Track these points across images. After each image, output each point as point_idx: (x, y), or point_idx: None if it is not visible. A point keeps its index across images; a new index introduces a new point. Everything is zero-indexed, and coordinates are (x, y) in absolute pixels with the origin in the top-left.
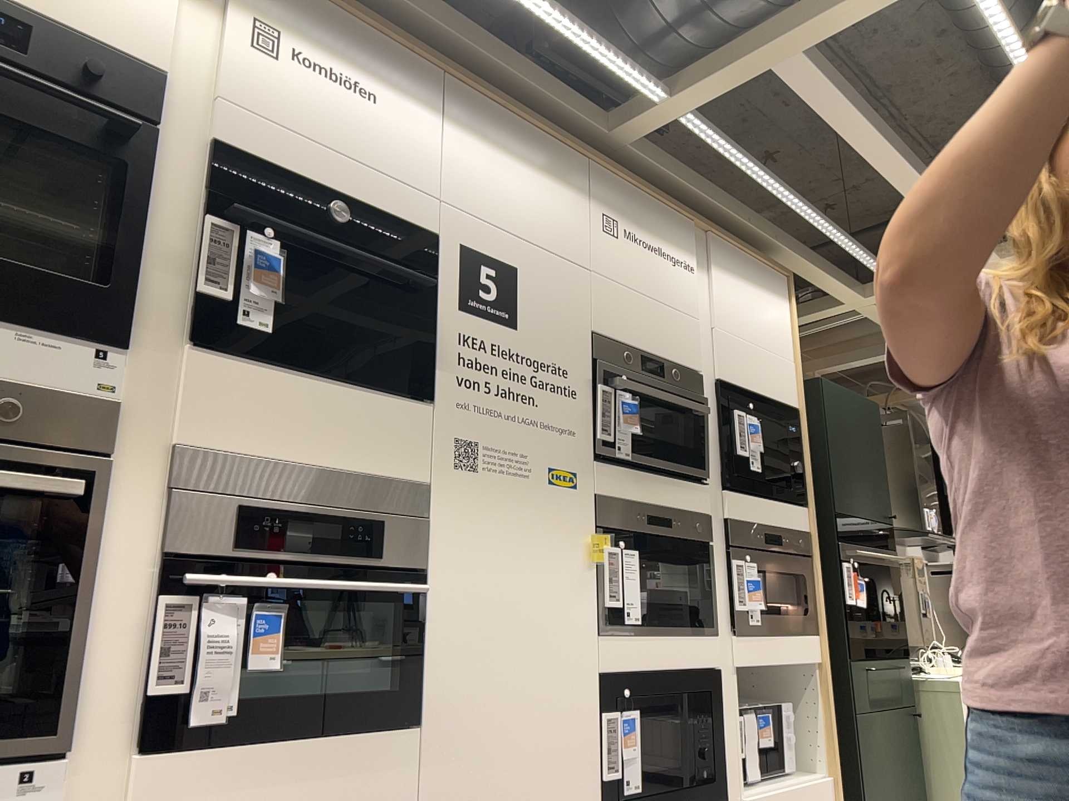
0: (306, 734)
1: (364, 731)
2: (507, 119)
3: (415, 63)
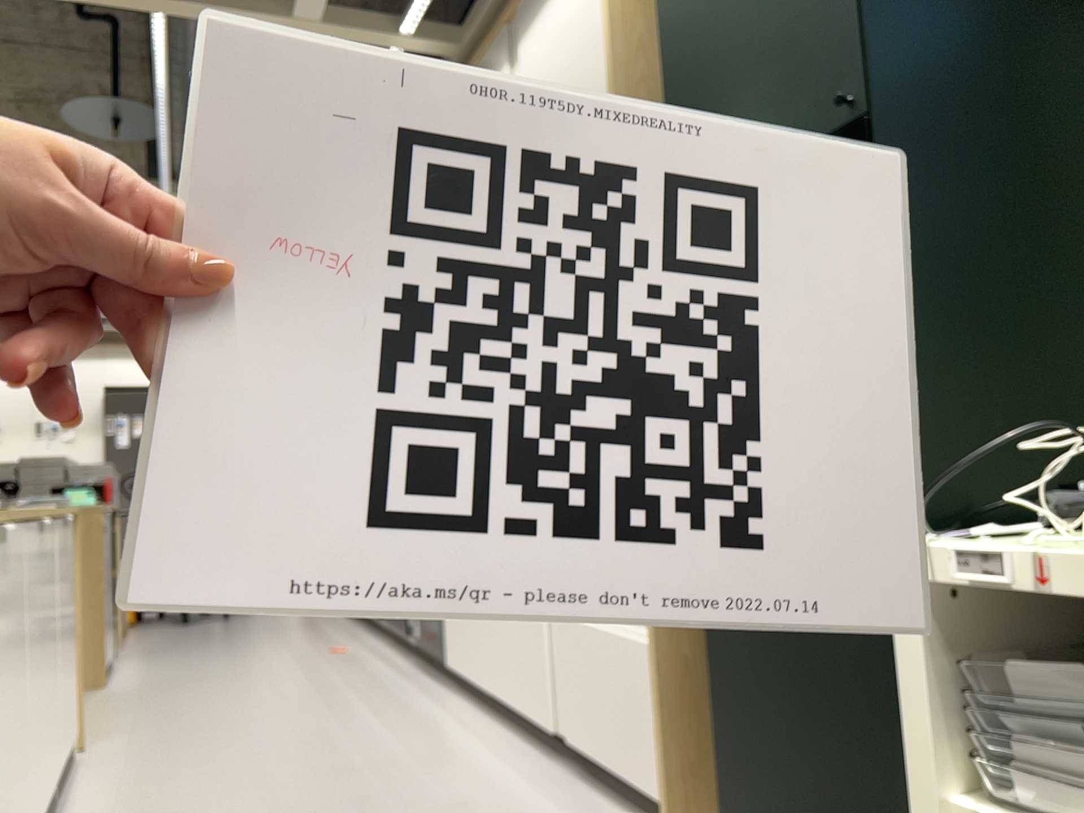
0: None
1: None
2: None
3: None
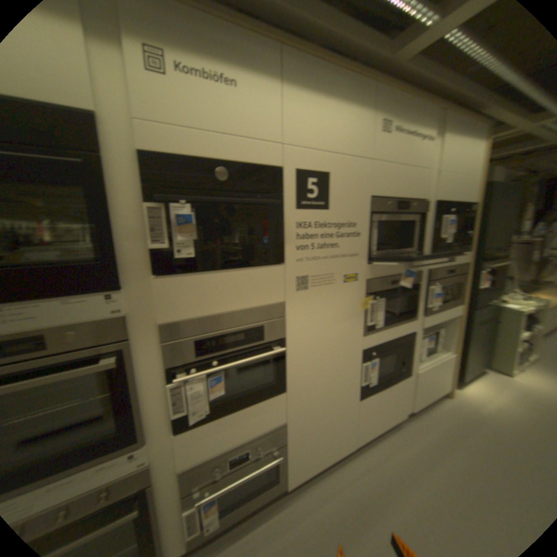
0: (240, 409)
1: (263, 400)
2: (325, 68)
3: (260, 43)
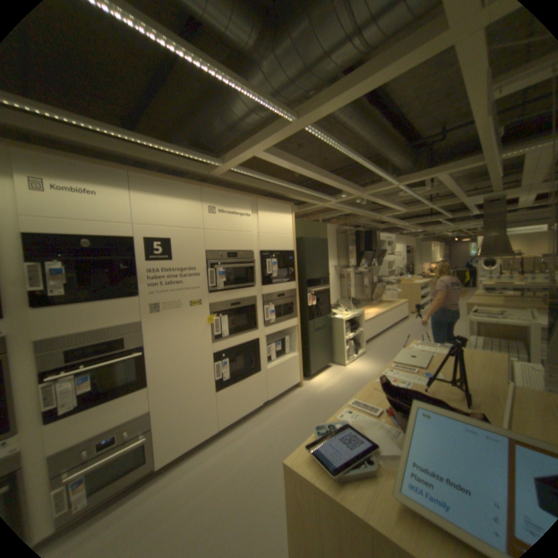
0: (104, 402)
1: (125, 394)
2: (159, 182)
3: (111, 172)
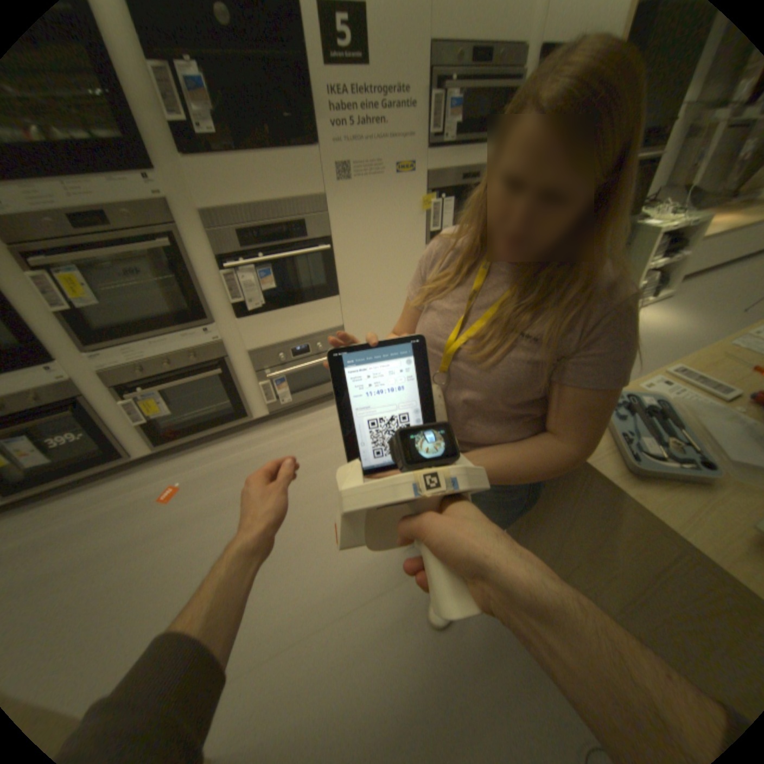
0: (292, 305)
1: (314, 300)
2: None
3: None
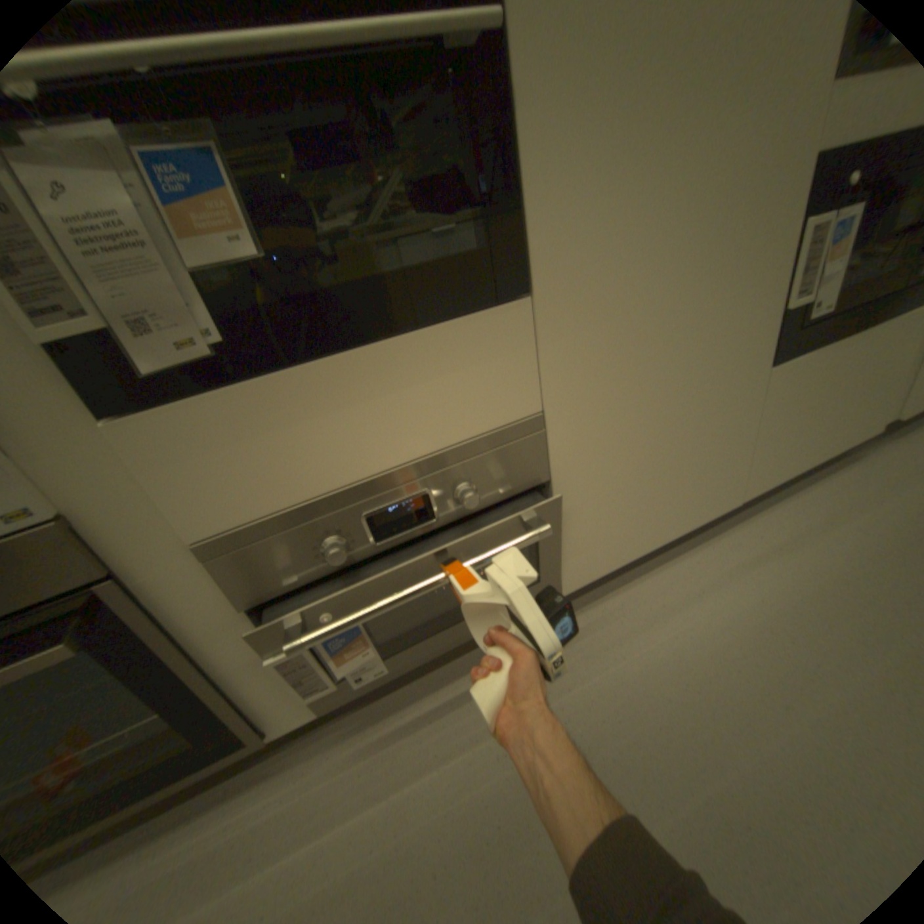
0: (352, 338)
1: (442, 314)
2: None
3: None
